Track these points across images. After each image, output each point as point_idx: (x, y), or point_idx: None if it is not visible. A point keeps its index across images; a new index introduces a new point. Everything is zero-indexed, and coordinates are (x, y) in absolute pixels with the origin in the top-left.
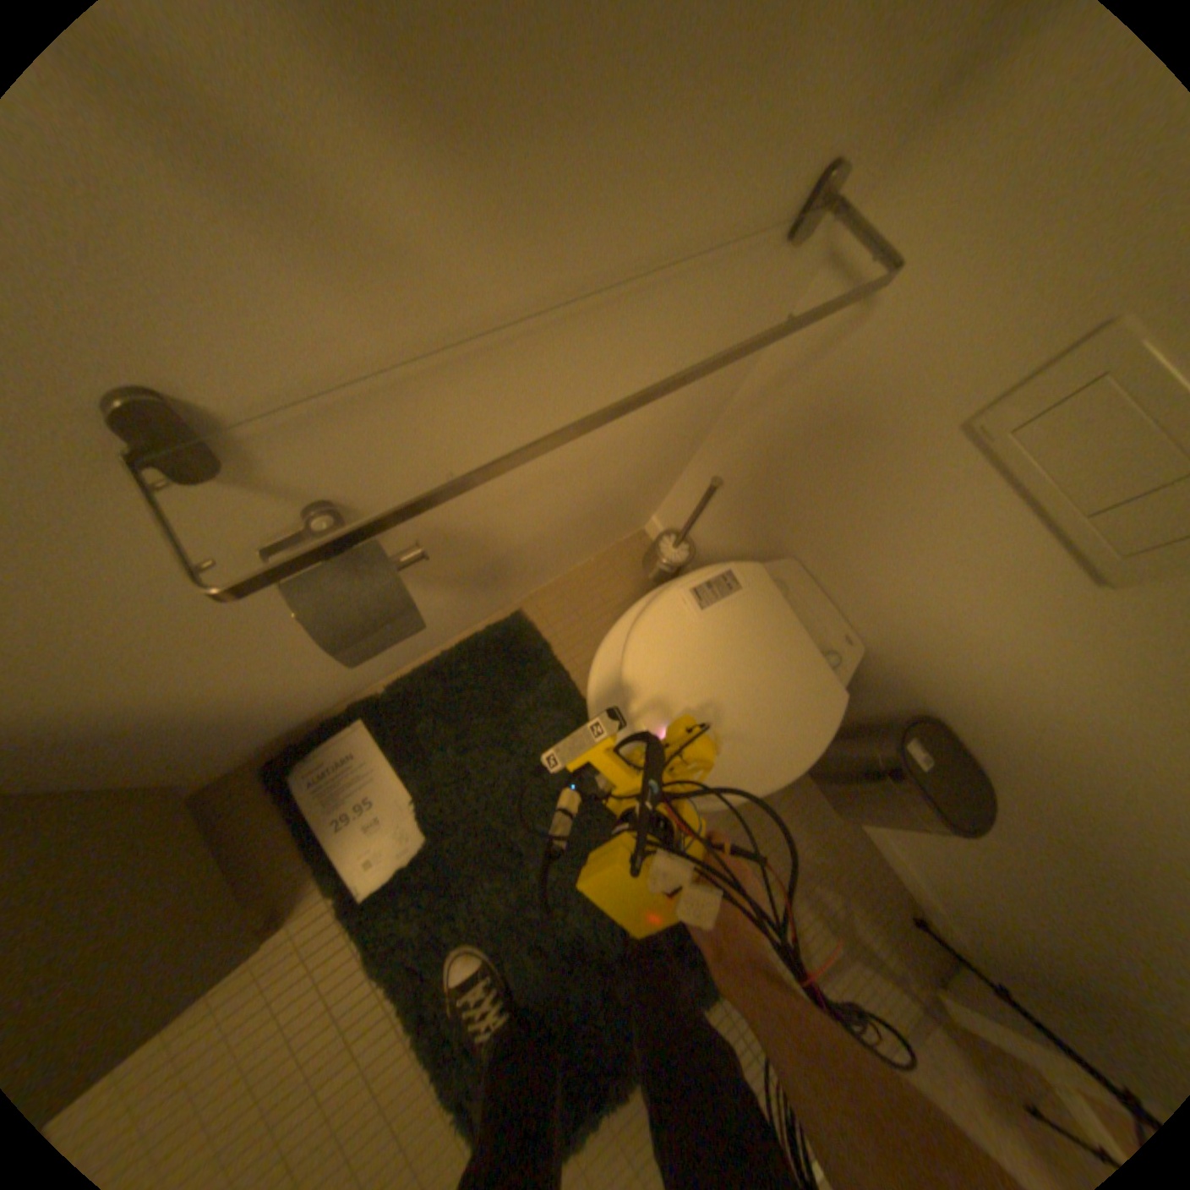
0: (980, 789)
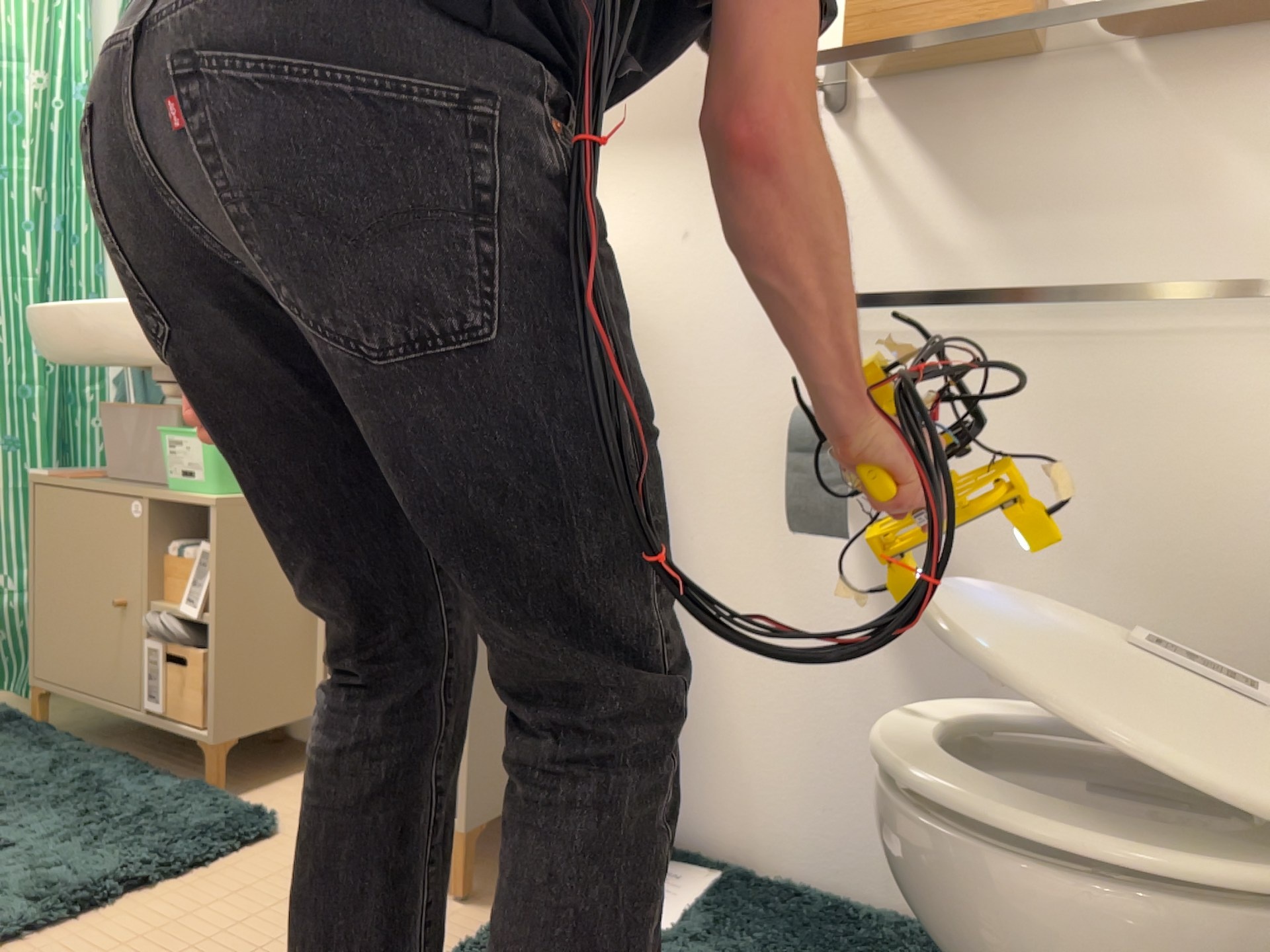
0: None
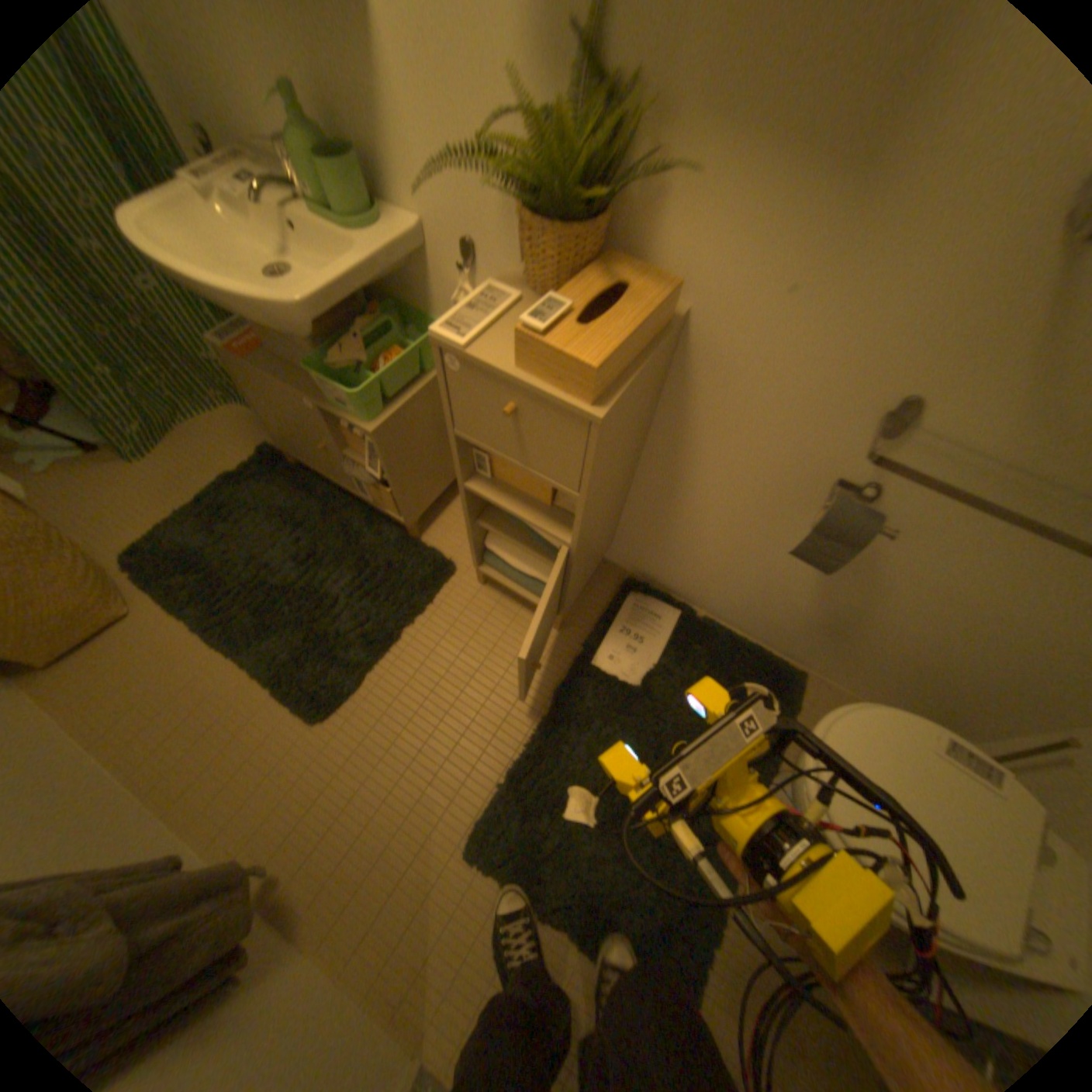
0: None
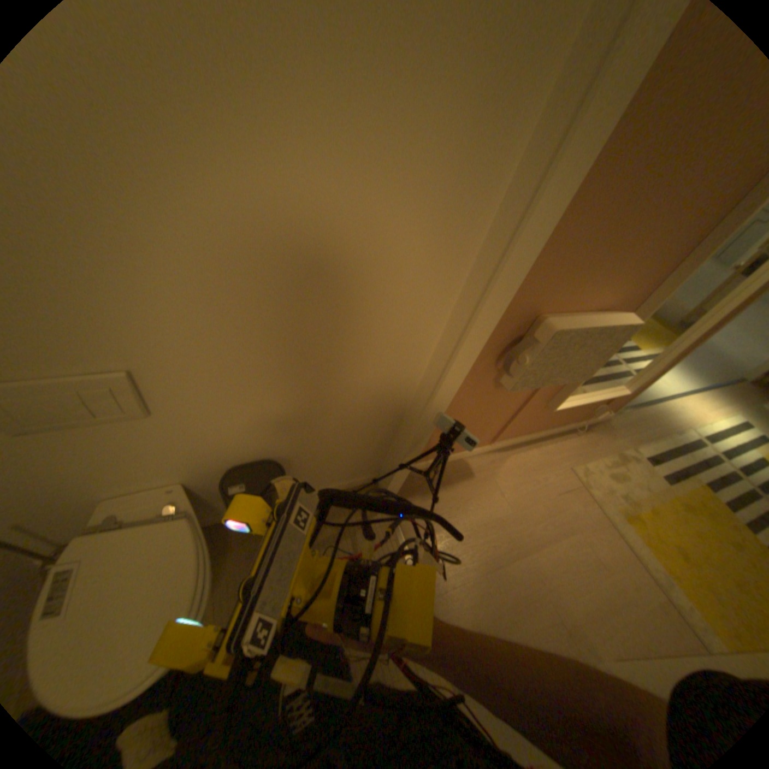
0: (266, 468)
